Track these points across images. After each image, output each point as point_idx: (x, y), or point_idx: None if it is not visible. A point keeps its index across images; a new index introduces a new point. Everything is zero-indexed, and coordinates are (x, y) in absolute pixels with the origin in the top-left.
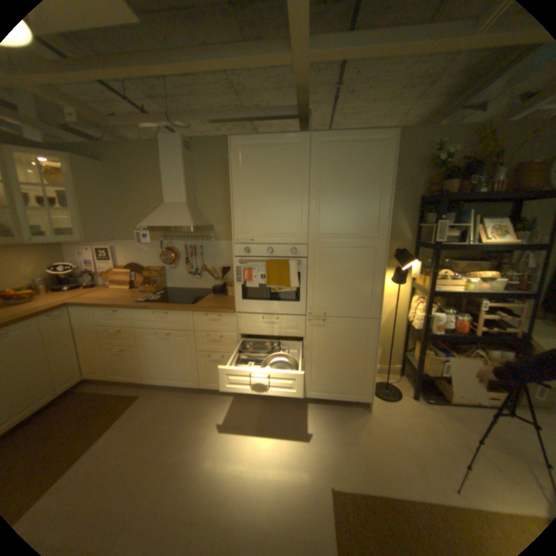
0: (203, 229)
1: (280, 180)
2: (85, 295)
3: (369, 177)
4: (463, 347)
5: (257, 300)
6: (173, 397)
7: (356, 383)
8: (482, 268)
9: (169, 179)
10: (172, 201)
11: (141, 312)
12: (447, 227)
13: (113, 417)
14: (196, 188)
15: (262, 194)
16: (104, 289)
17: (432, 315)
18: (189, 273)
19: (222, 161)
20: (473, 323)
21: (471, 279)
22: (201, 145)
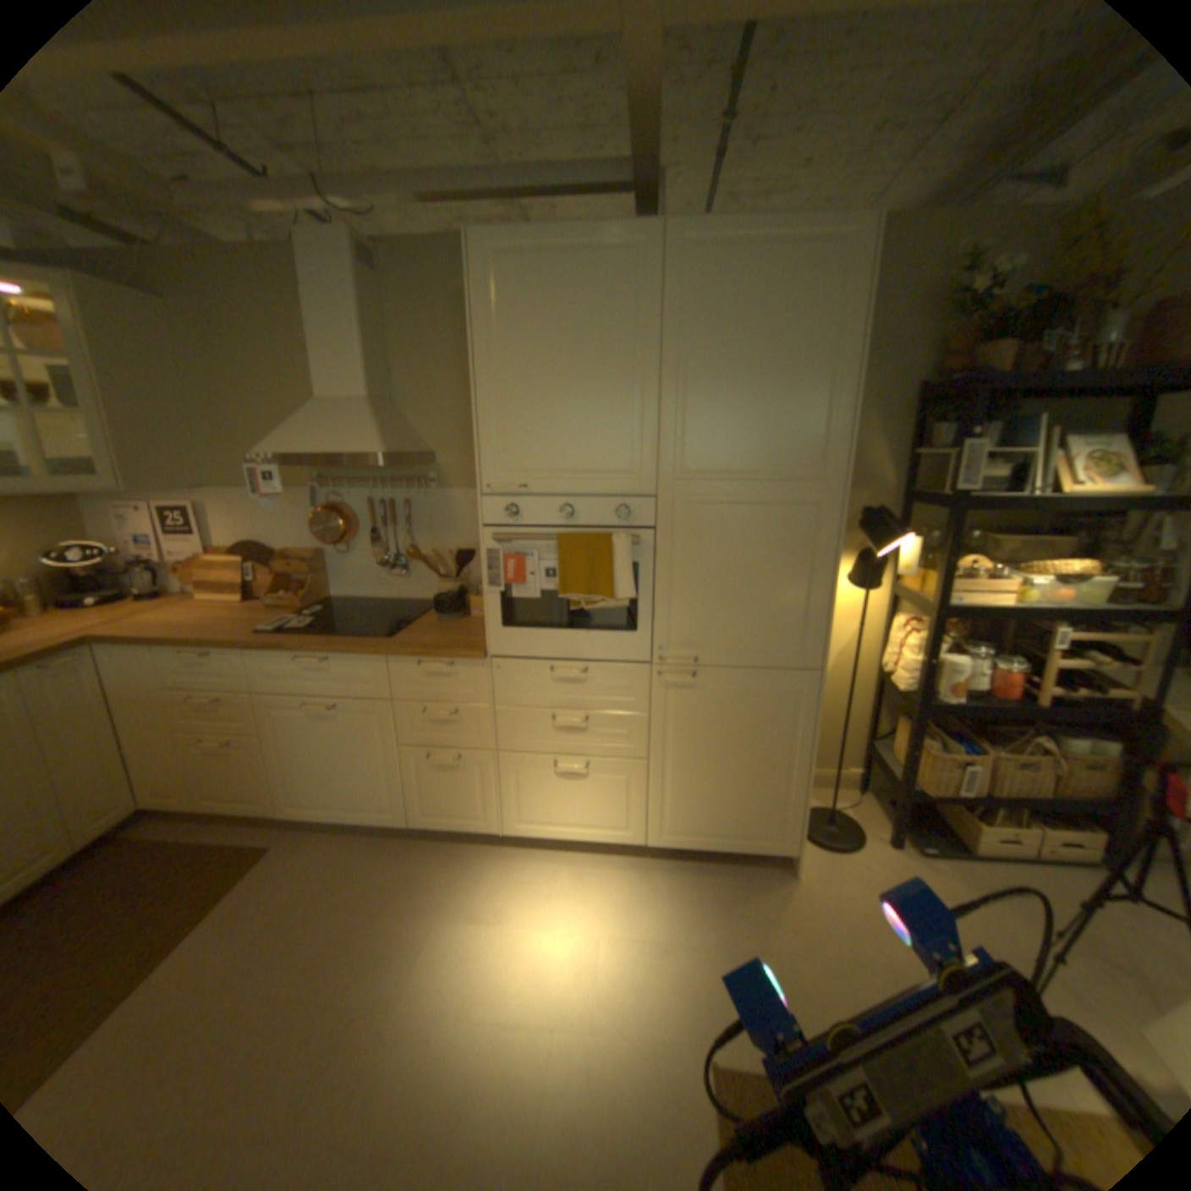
0: (411, 462)
1: (590, 339)
2: (136, 617)
3: (808, 333)
4: (1004, 731)
5: (539, 629)
6: (349, 849)
7: (764, 815)
8: (1056, 551)
9: (326, 341)
10: (333, 394)
11: (268, 657)
12: (983, 455)
13: (208, 898)
14: (392, 362)
15: (548, 375)
16: (183, 601)
17: (939, 660)
18: (382, 563)
19: (453, 296)
20: (1032, 678)
21: (1032, 578)
22: (401, 258)
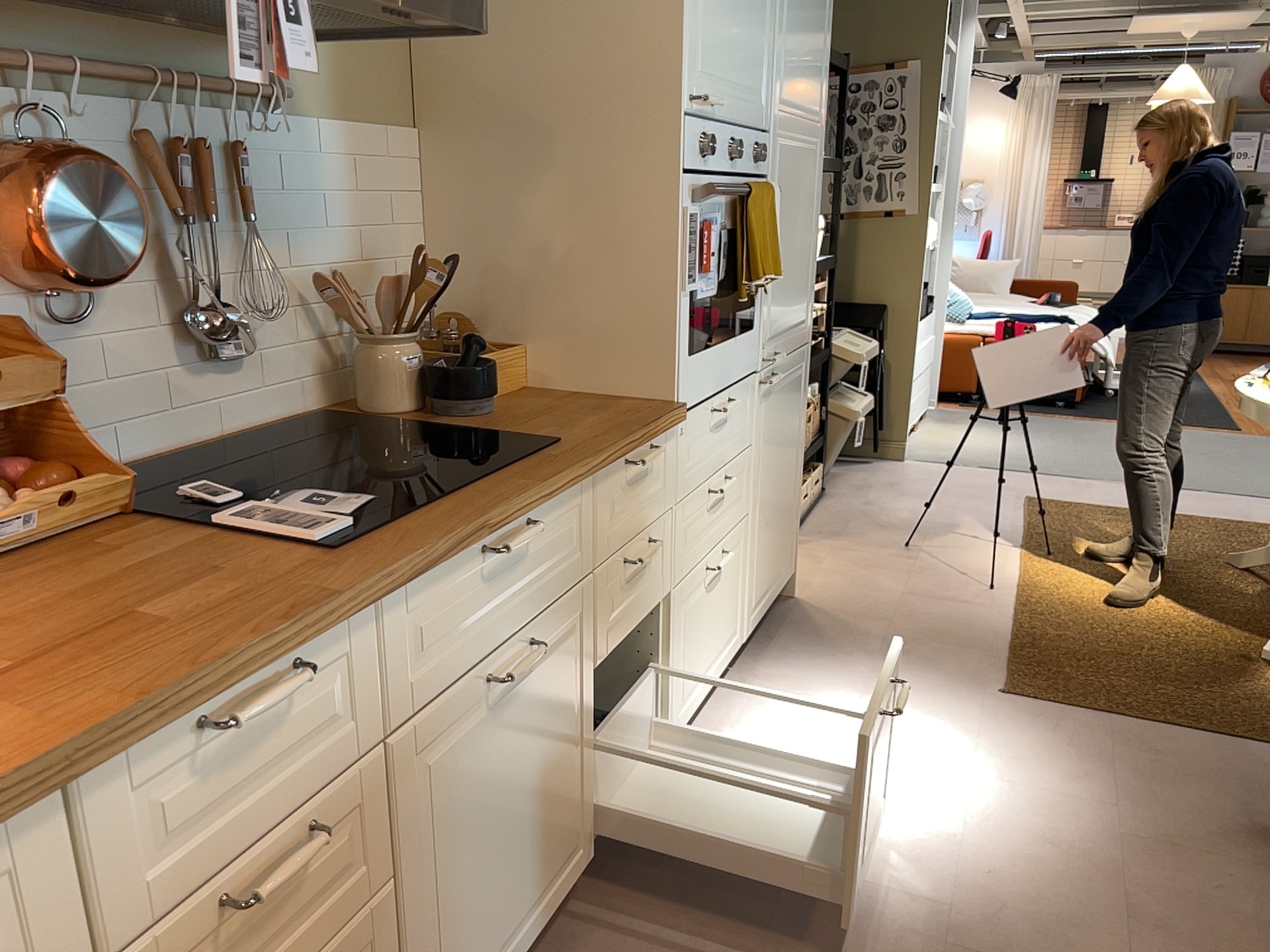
0: None
1: None
2: None
3: None
4: None
5: (707, 349)
6: None
7: (786, 533)
8: None
9: None
10: None
11: (436, 578)
12: None
13: None
14: None
15: None
16: None
17: None
18: (178, 338)
19: None
20: None
21: None
22: None
